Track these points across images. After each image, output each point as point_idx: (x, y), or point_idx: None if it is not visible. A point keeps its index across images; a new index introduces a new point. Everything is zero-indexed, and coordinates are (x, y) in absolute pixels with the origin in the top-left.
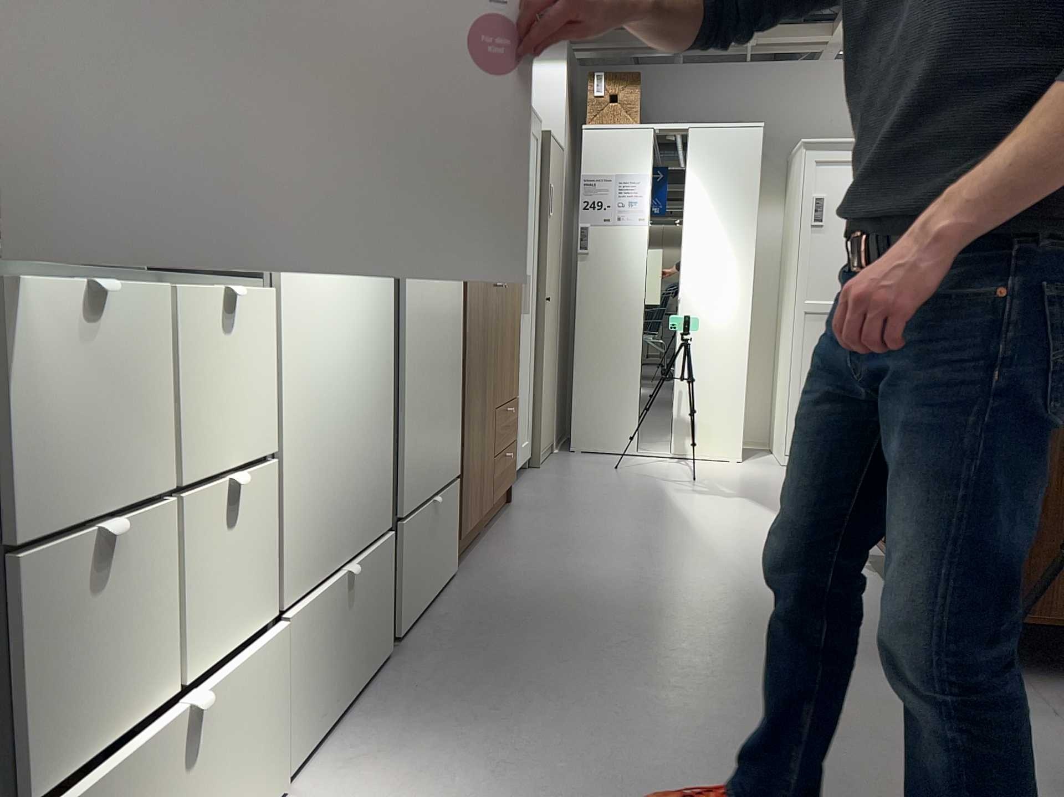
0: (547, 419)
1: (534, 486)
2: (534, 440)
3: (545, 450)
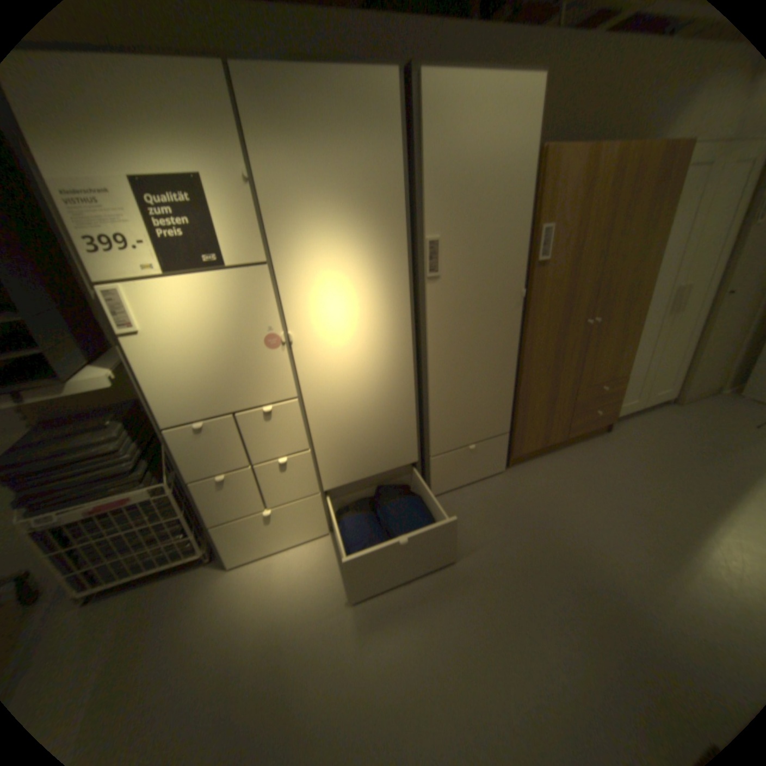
0: (709, 375)
1: (652, 423)
2: (685, 389)
3: (700, 395)
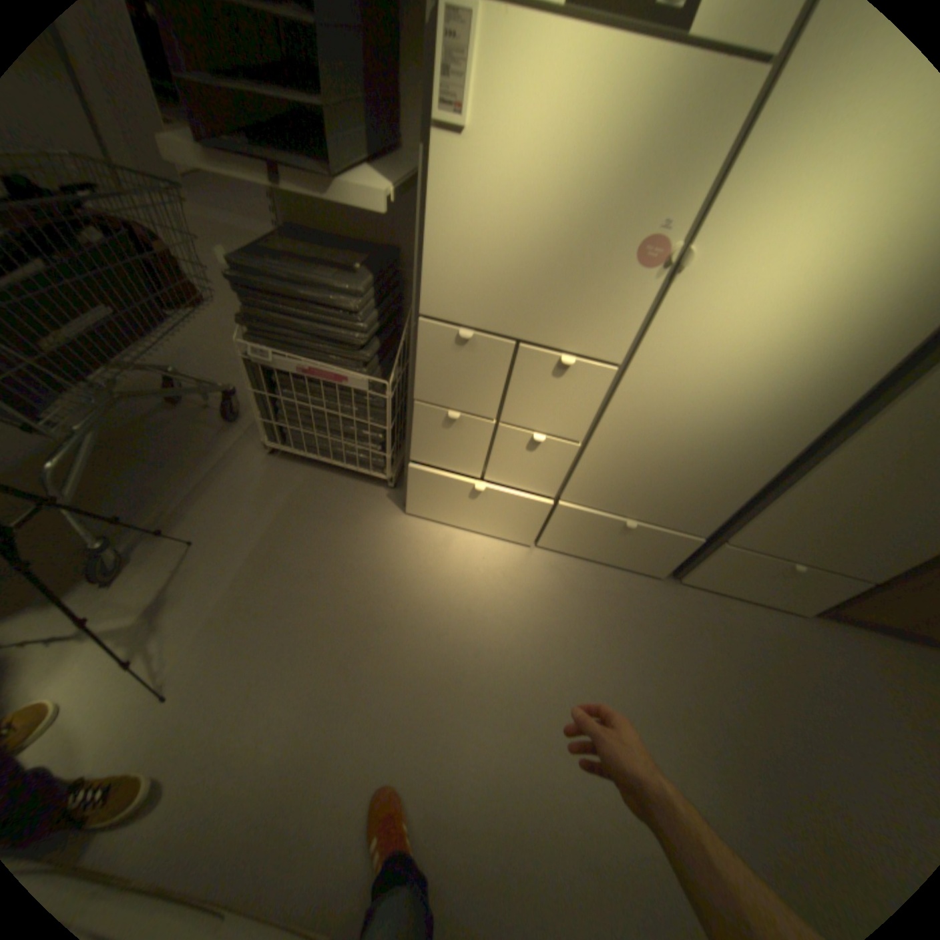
0: None
1: None
2: None
3: None
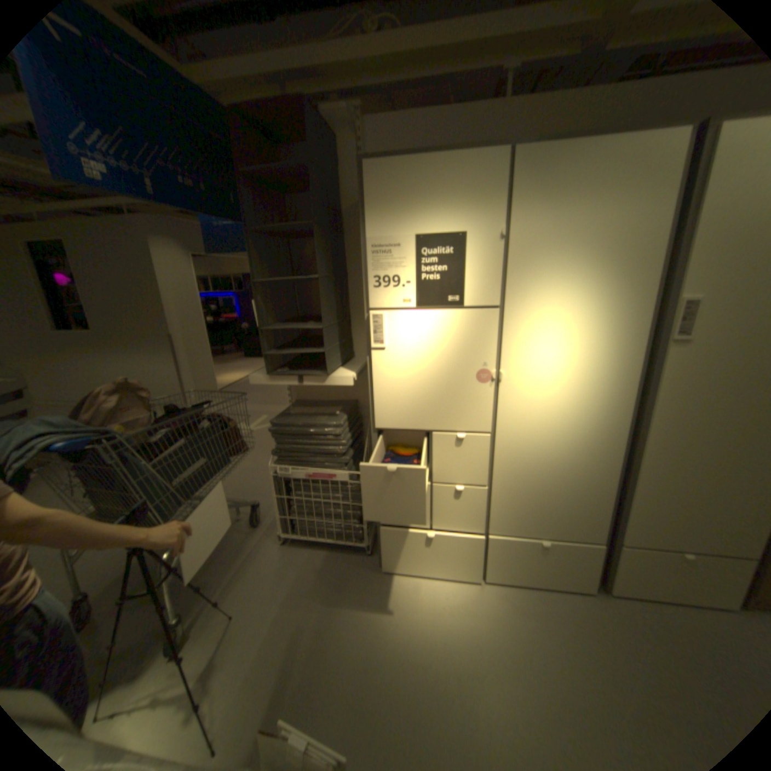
0: None
1: None
2: None
3: None
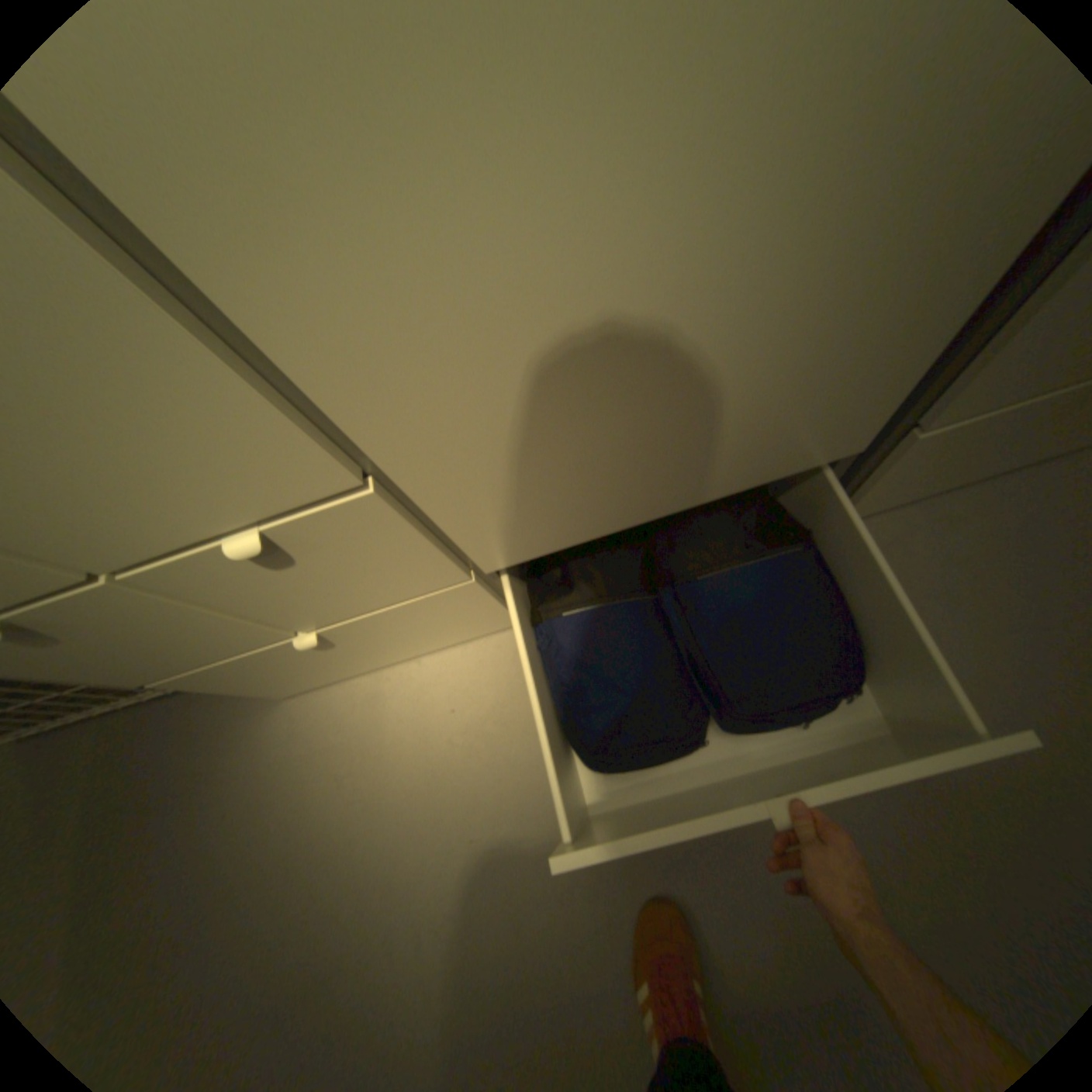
0: None
1: None
2: None
3: None
